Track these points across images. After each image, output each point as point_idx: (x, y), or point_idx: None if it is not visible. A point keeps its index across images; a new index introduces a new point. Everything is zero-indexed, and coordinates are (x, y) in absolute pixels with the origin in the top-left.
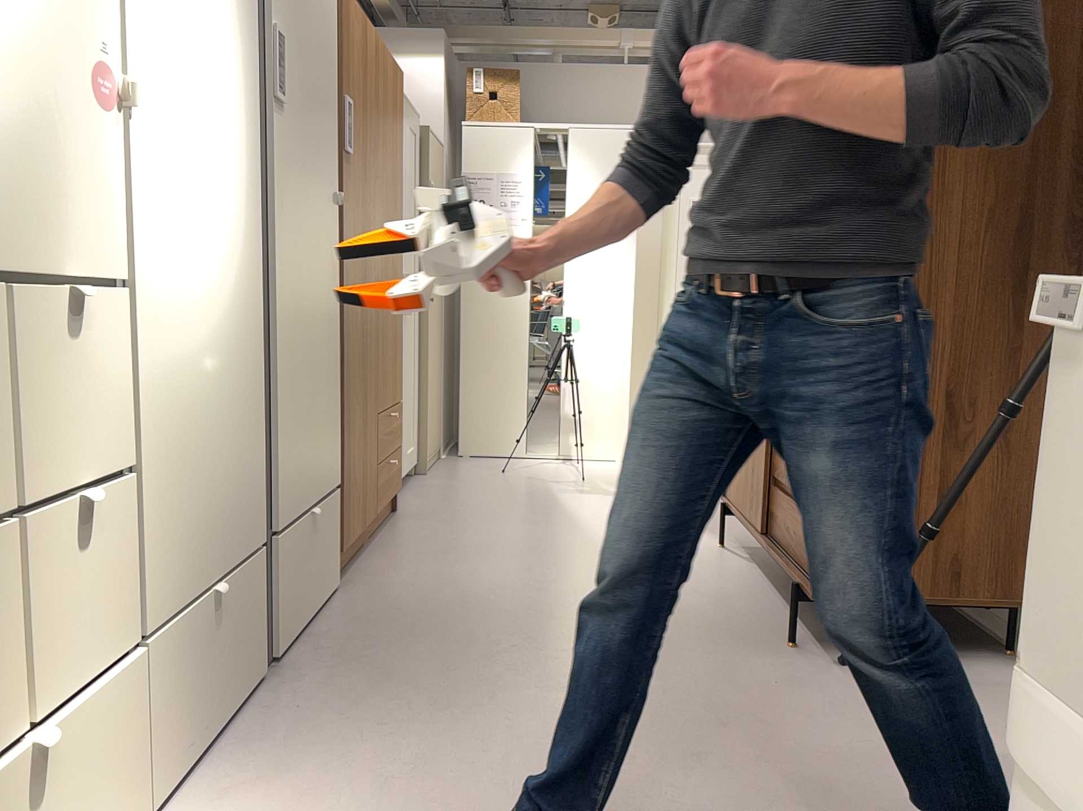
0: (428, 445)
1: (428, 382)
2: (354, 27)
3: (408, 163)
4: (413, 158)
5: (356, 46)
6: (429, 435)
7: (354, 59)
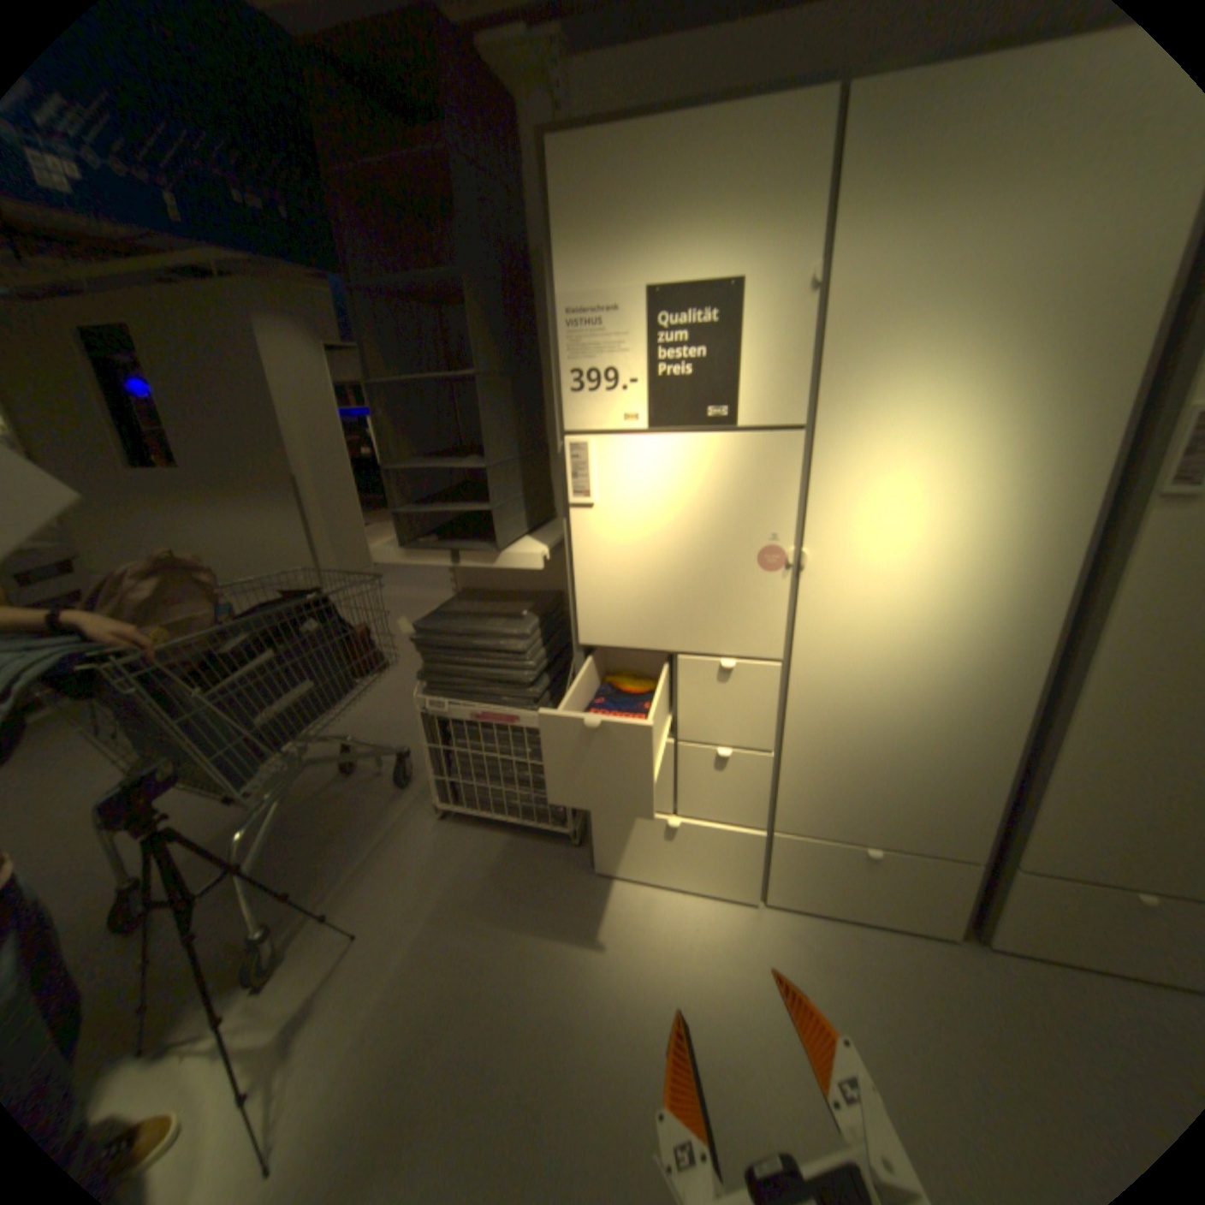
0: None
1: None
2: None
3: None
4: None
5: None
6: None
7: None
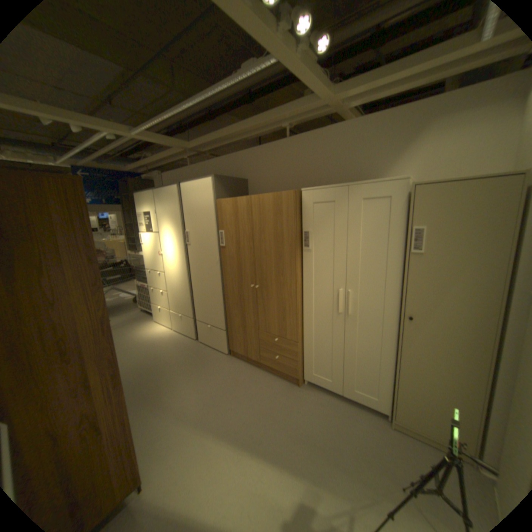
0: (400, 415)
1: (403, 375)
2: (226, 208)
3: (356, 224)
4: (376, 216)
5: (228, 212)
6: (405, 412)
7: (227, 217)
